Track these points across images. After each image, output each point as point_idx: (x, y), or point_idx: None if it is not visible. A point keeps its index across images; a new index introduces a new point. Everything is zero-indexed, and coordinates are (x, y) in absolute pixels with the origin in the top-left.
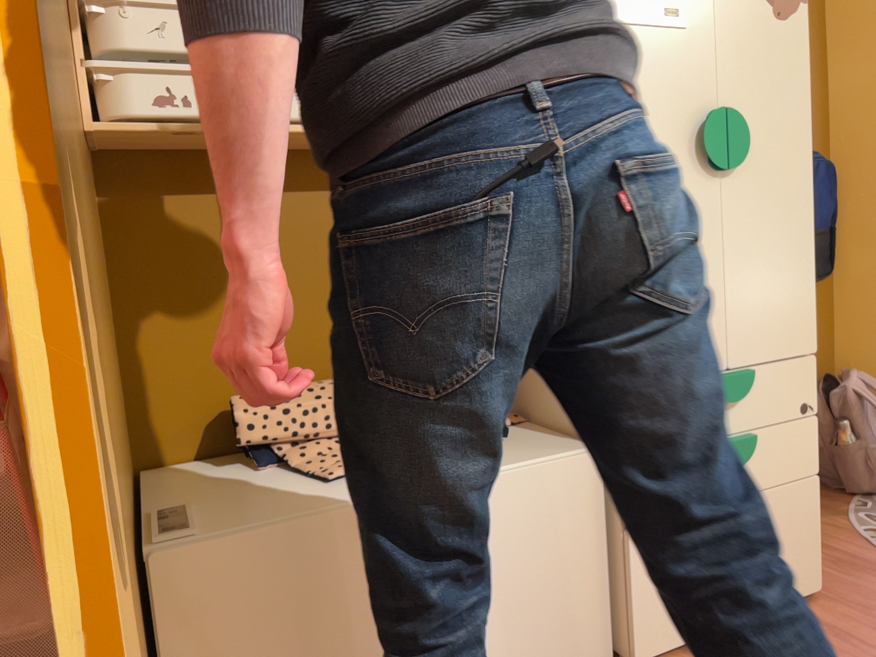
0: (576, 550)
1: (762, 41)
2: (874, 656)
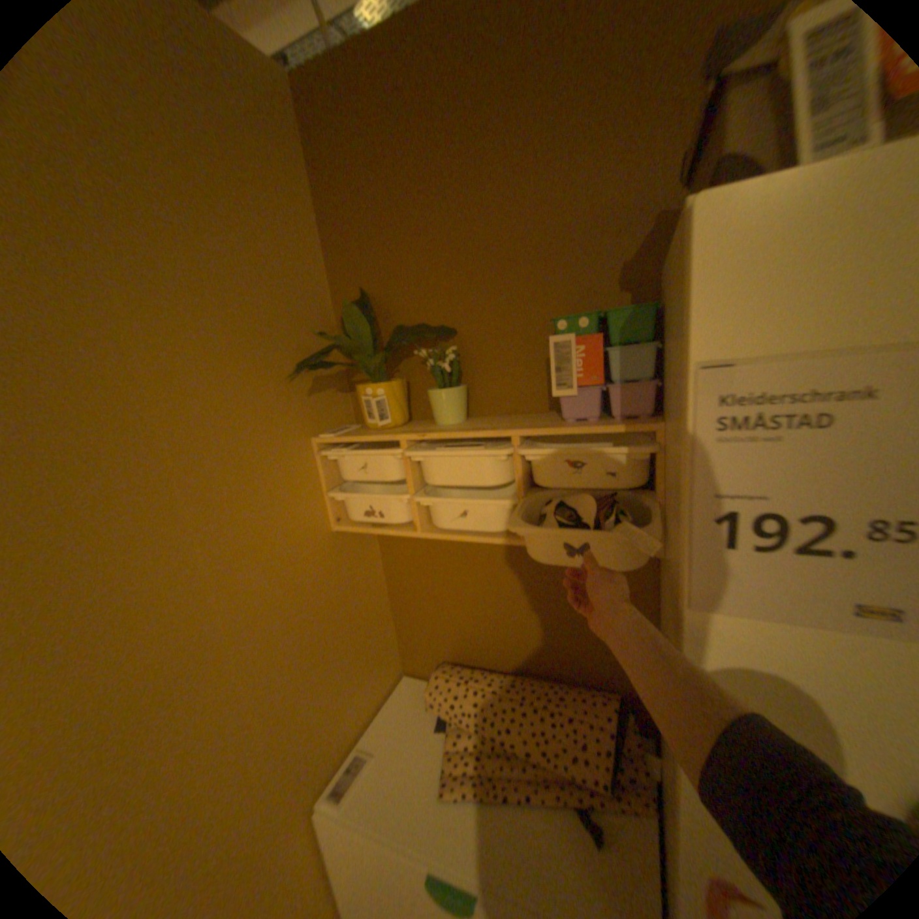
0: None
1: None
2: None
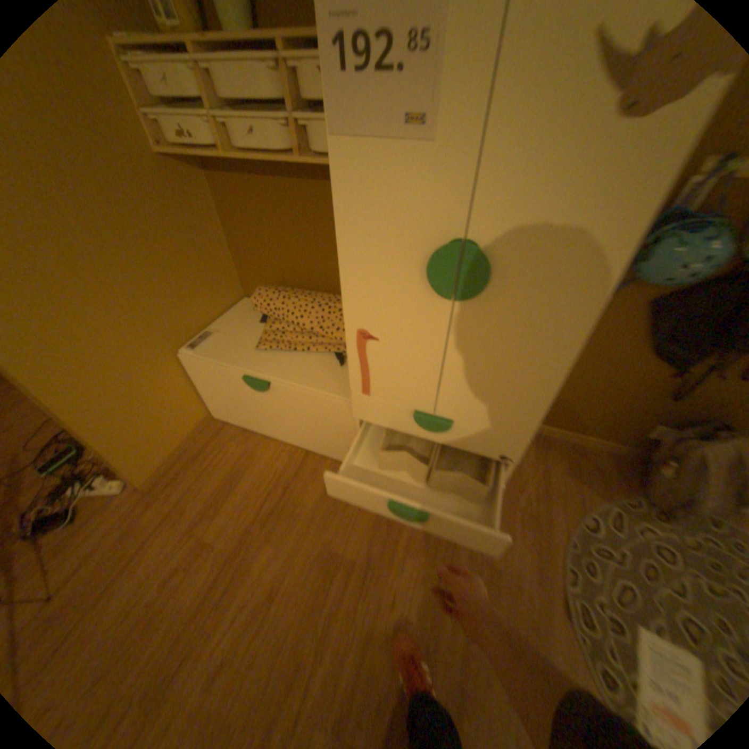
0: (338, 429)
1: (567, 156)
2: (442, 560)
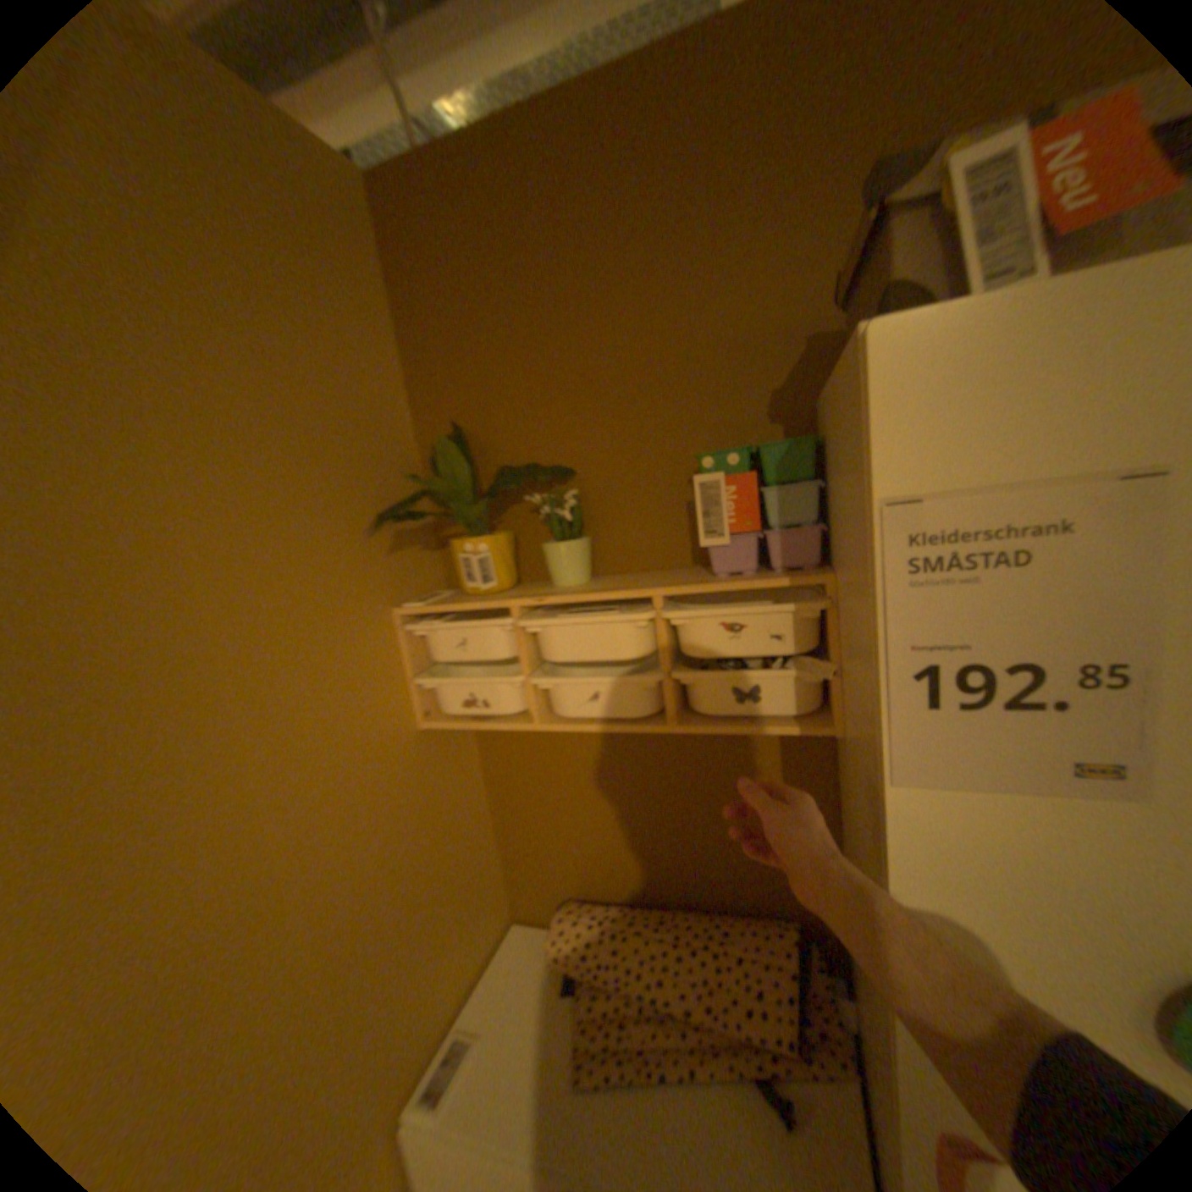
0: None
1: None
2: None
